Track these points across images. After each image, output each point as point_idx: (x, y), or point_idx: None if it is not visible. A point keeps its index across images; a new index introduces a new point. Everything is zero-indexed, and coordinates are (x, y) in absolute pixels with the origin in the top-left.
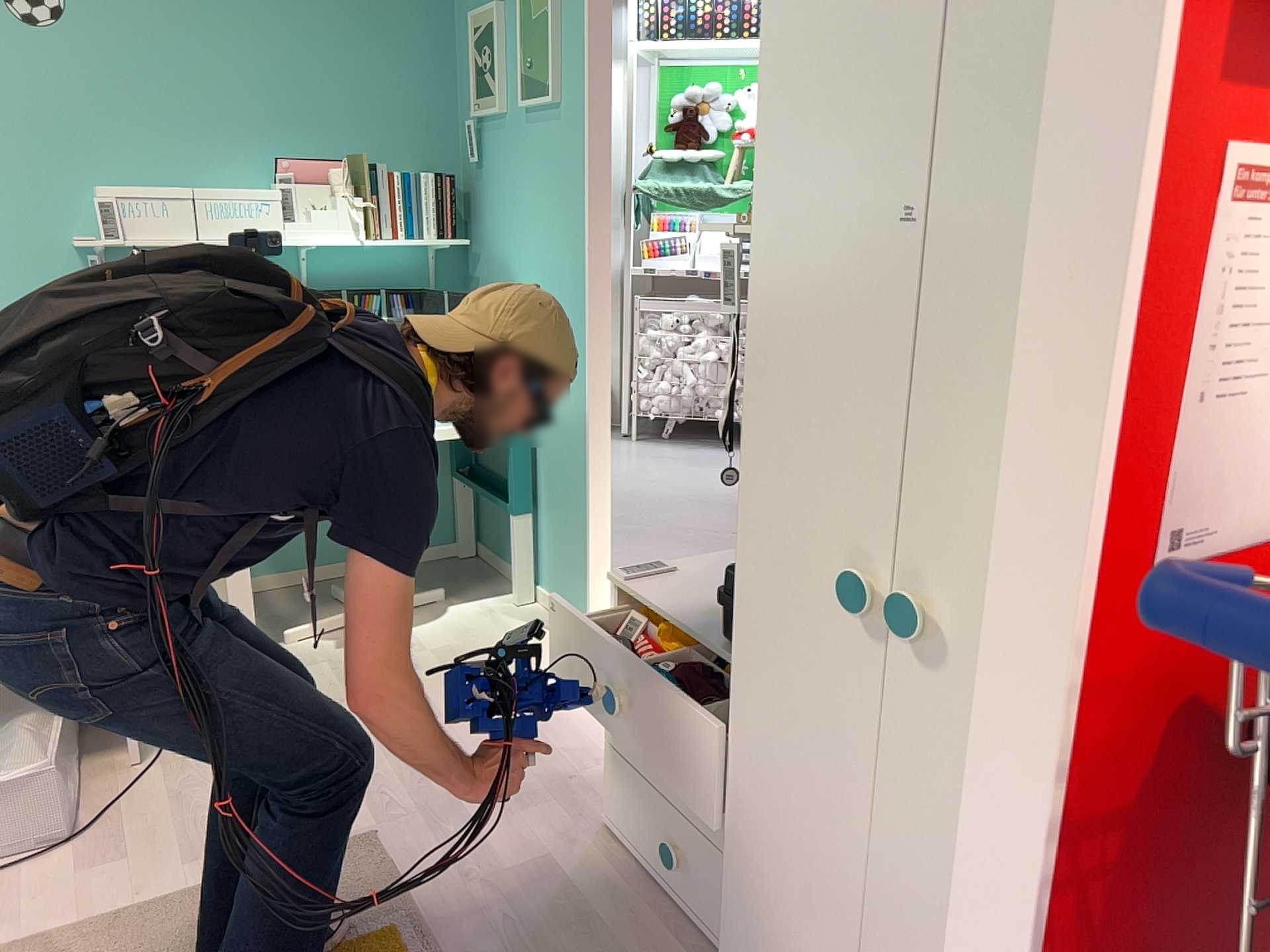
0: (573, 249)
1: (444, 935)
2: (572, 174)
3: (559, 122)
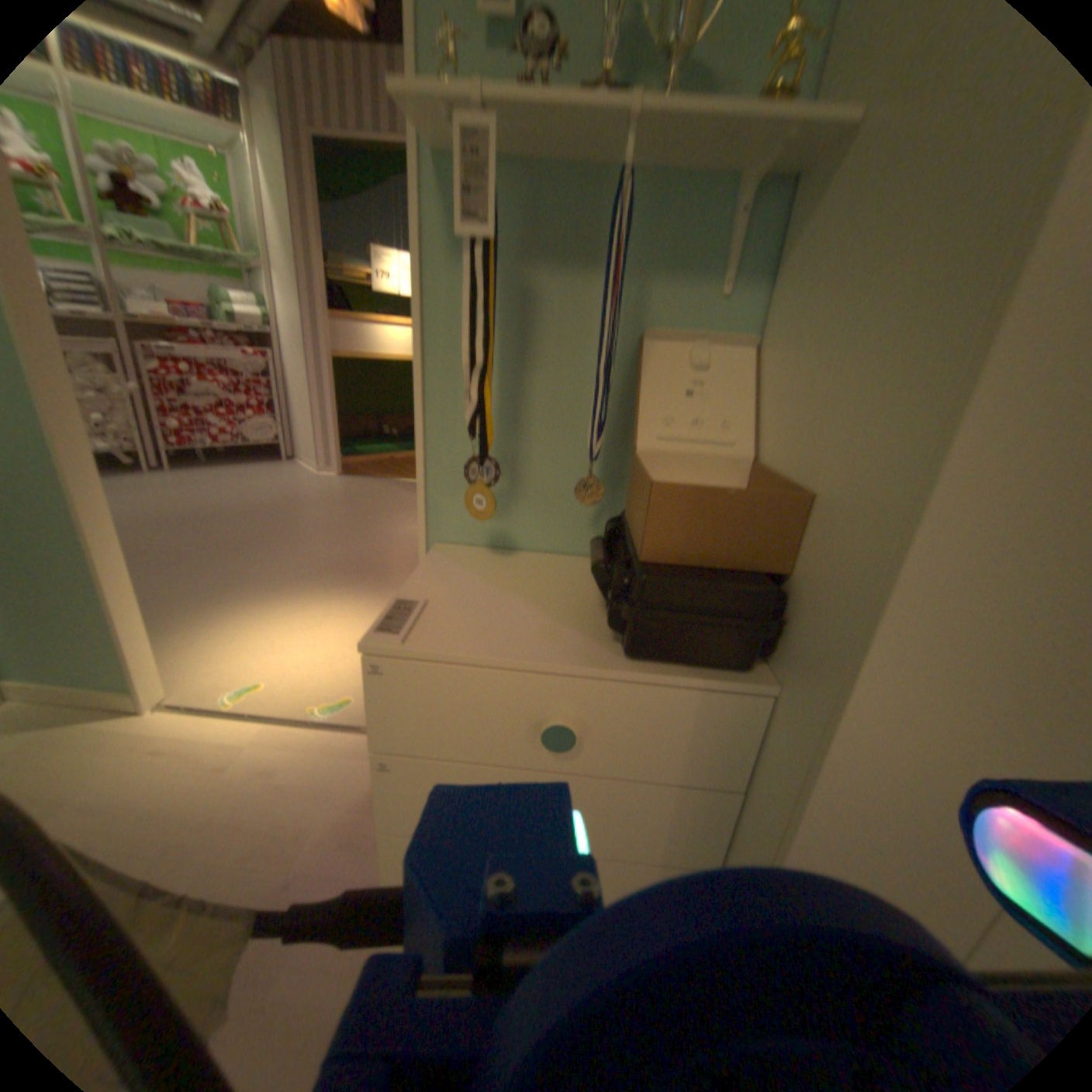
0: None
1: None
2: None
3: None
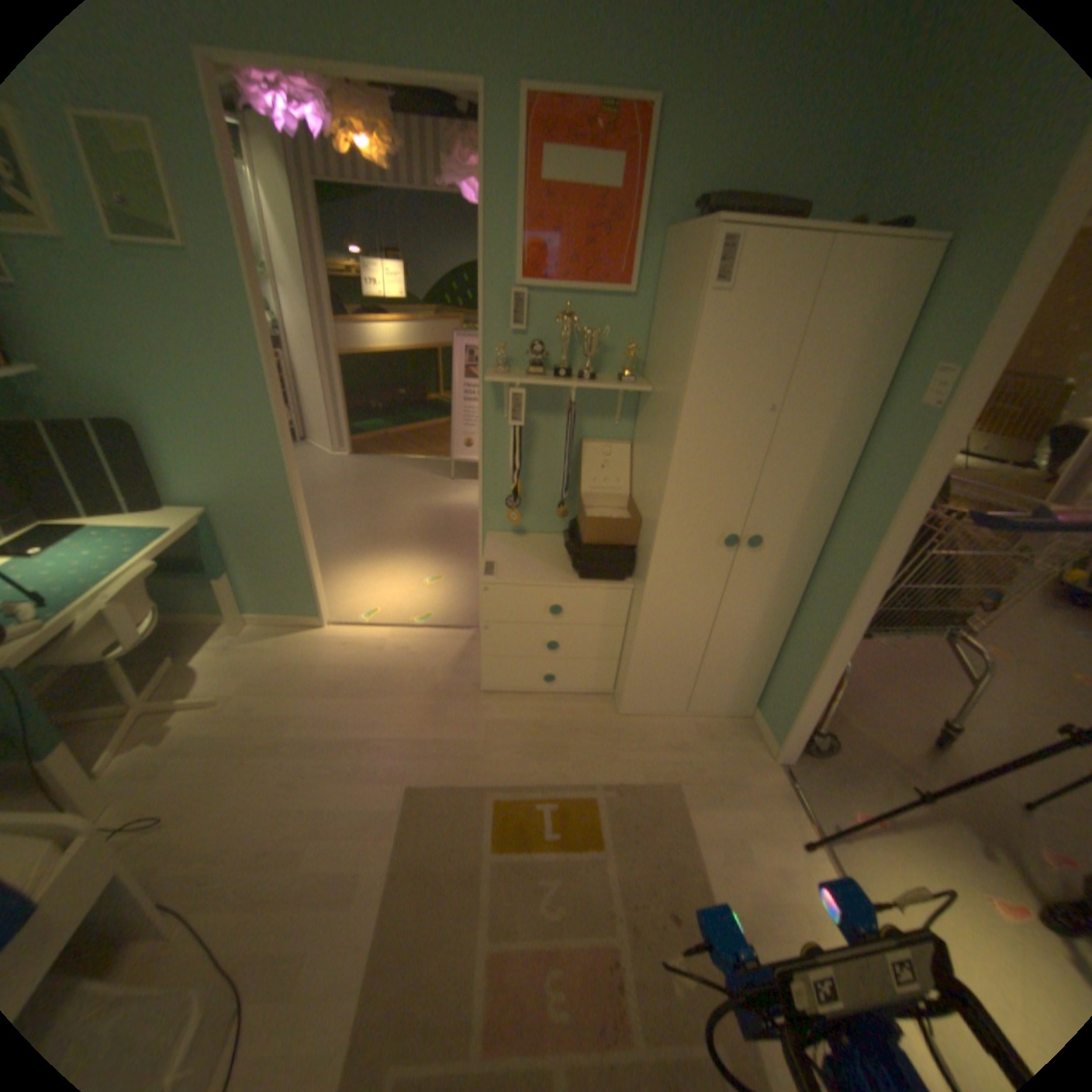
0: (243, 377)
1: (510, 780)
2: (226, 316)
3: (192, 268)
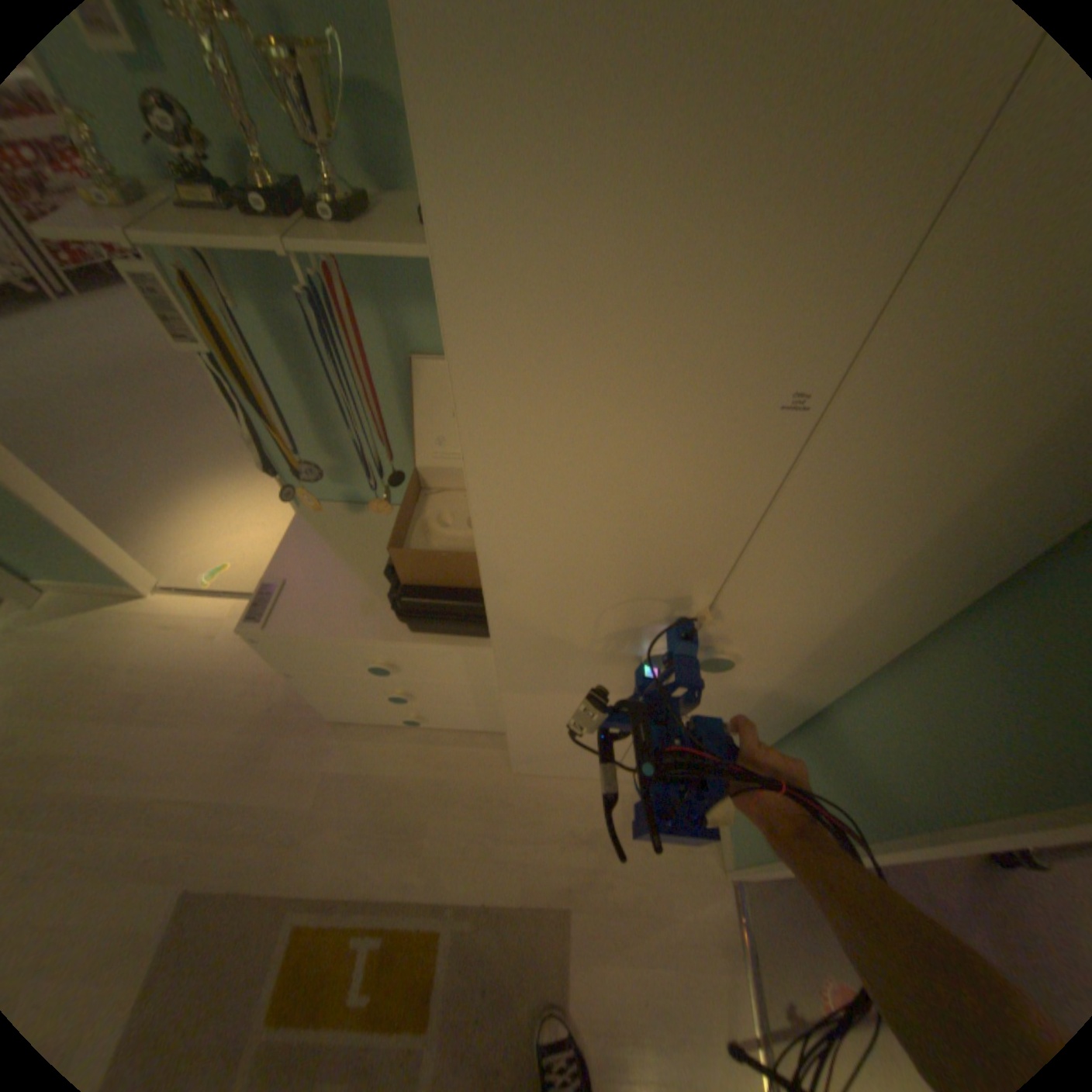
0: None
1: (328, 888)
2: None
3: None
